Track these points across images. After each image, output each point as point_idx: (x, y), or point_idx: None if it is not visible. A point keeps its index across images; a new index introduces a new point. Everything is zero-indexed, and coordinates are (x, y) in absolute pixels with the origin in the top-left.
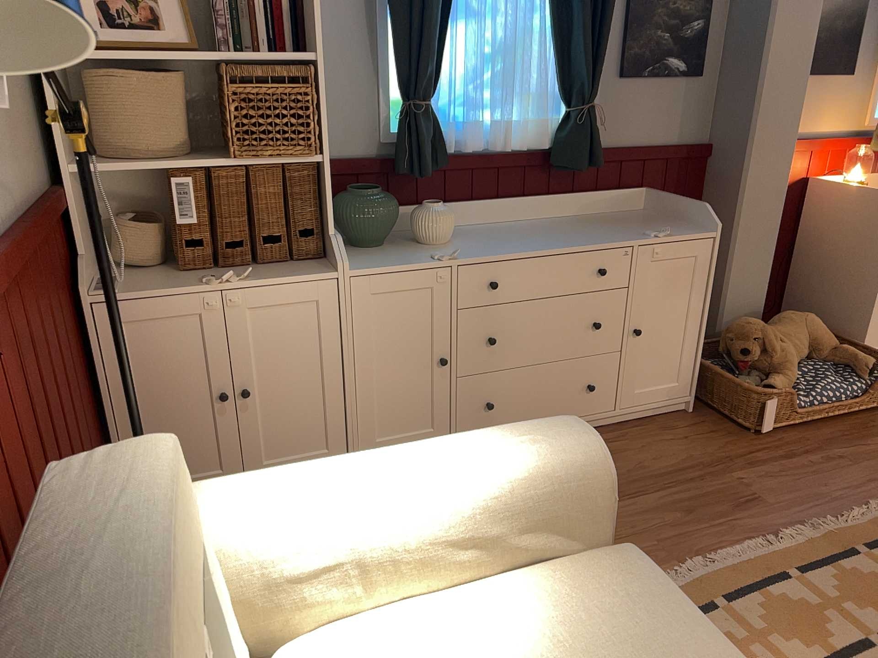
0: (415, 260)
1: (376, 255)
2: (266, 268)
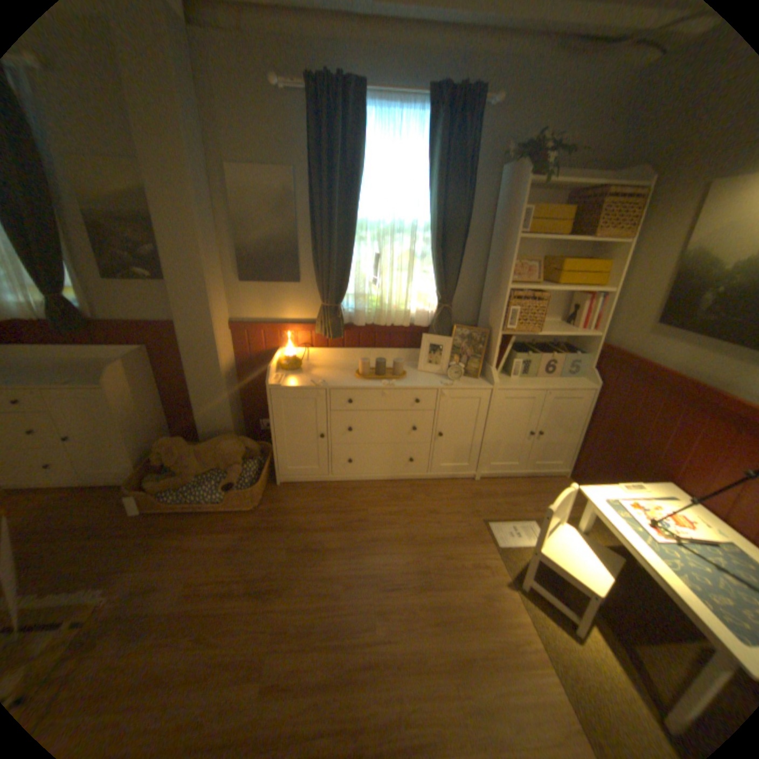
0: None
1: None
2: None
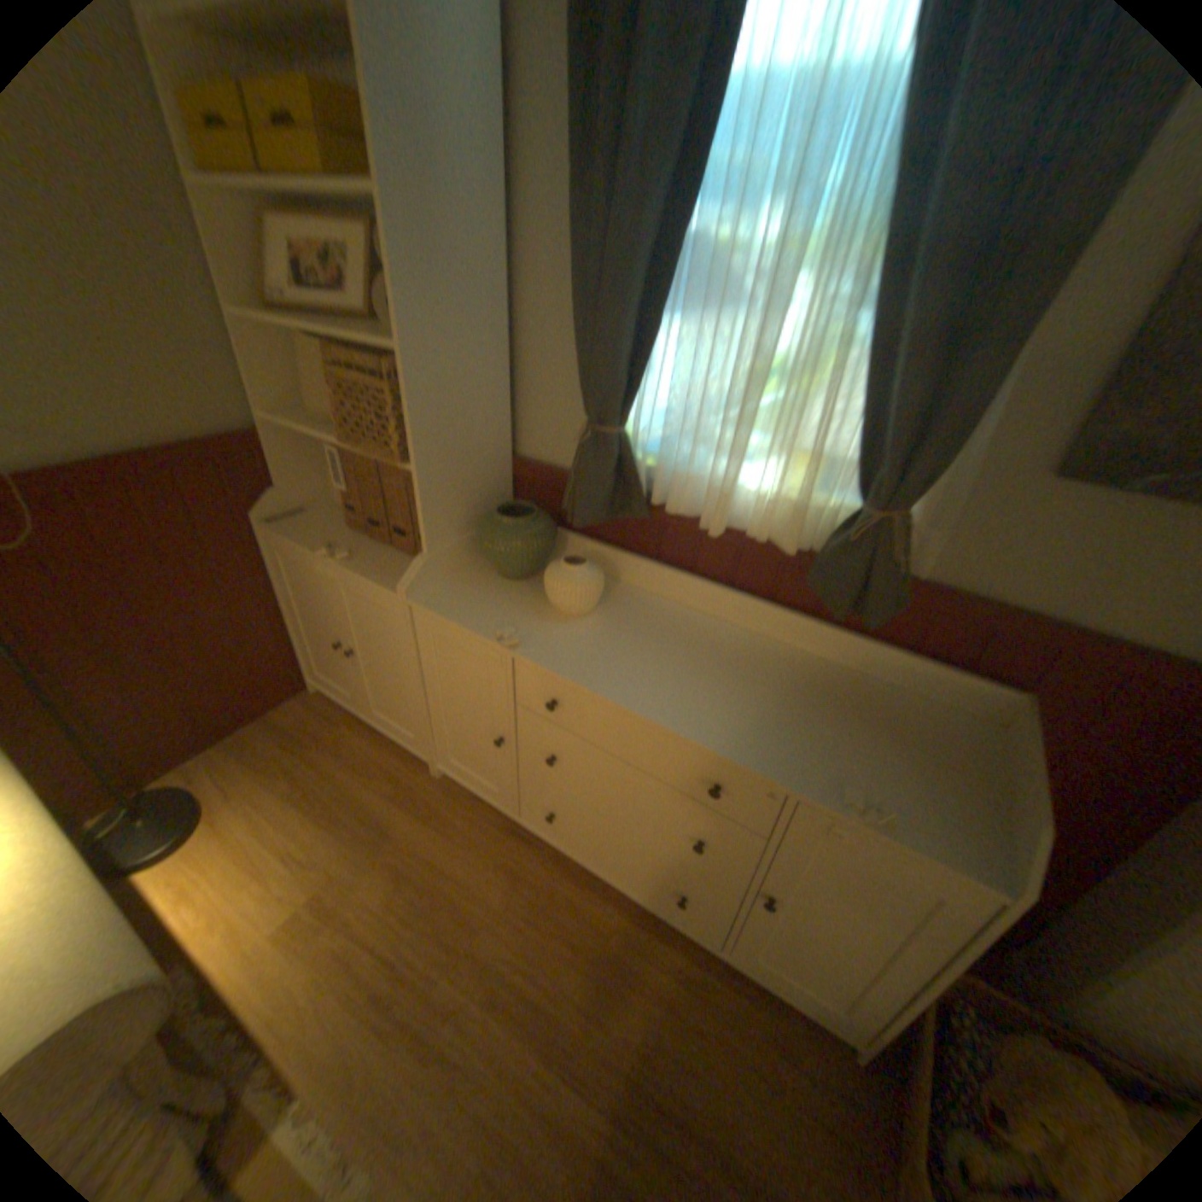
0: (487, 624)
1: (483, 594)
2: (391, 557)
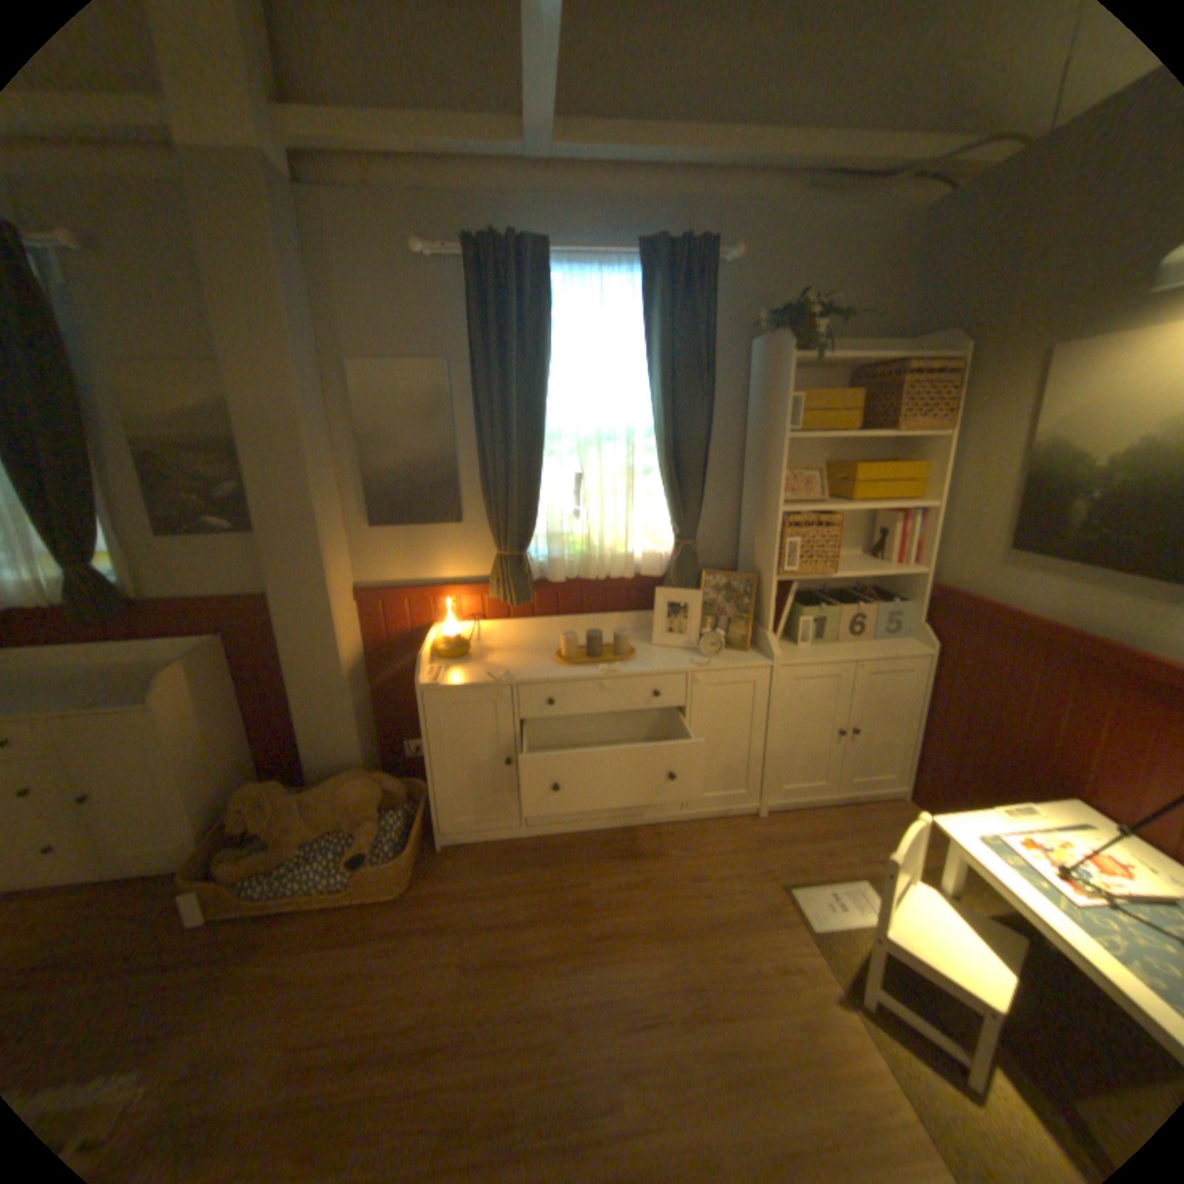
0: None
1: None
2: None
